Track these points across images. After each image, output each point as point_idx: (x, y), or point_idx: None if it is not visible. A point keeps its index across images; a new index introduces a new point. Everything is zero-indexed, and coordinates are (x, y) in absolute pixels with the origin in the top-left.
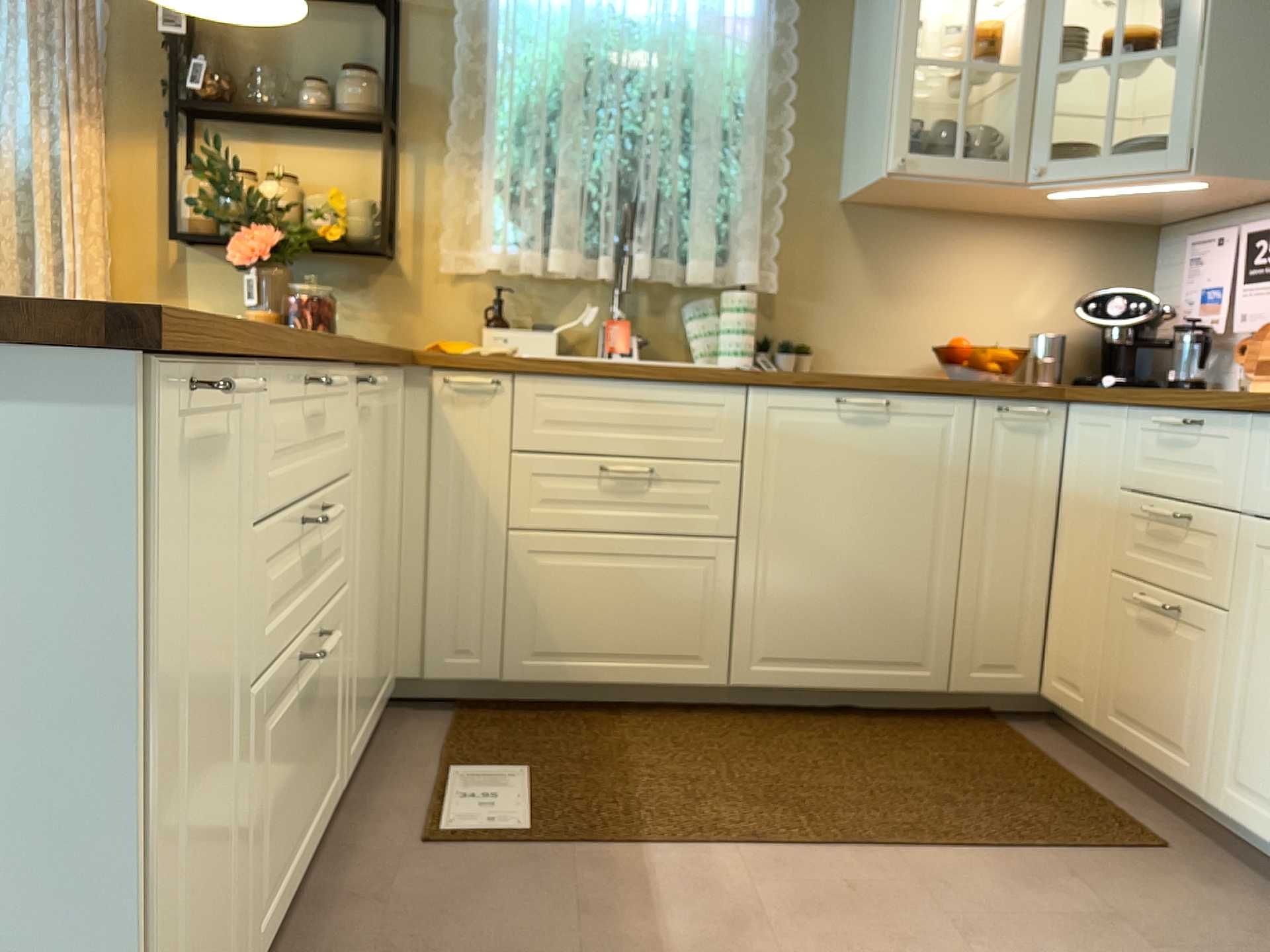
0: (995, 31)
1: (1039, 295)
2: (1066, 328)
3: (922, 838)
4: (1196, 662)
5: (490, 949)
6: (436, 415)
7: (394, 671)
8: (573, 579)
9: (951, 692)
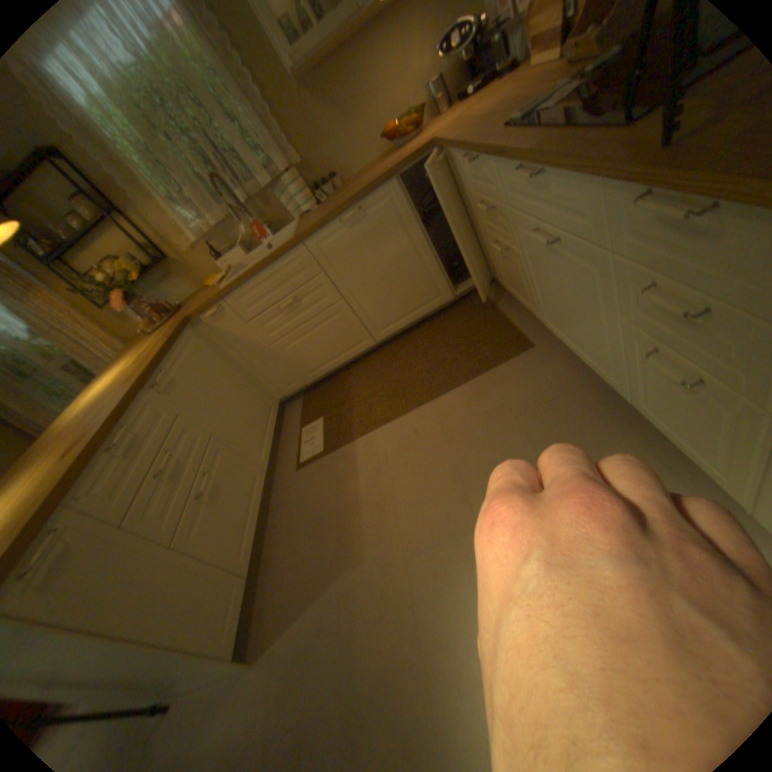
0: None
1: (420, 53)
2: (443, 61)
3: (443, 387)
4: (520, 268)
5: (317, 506)
6: (216, 328)
7: (277, 399)
8: (303, 345)
9: (455, 296)
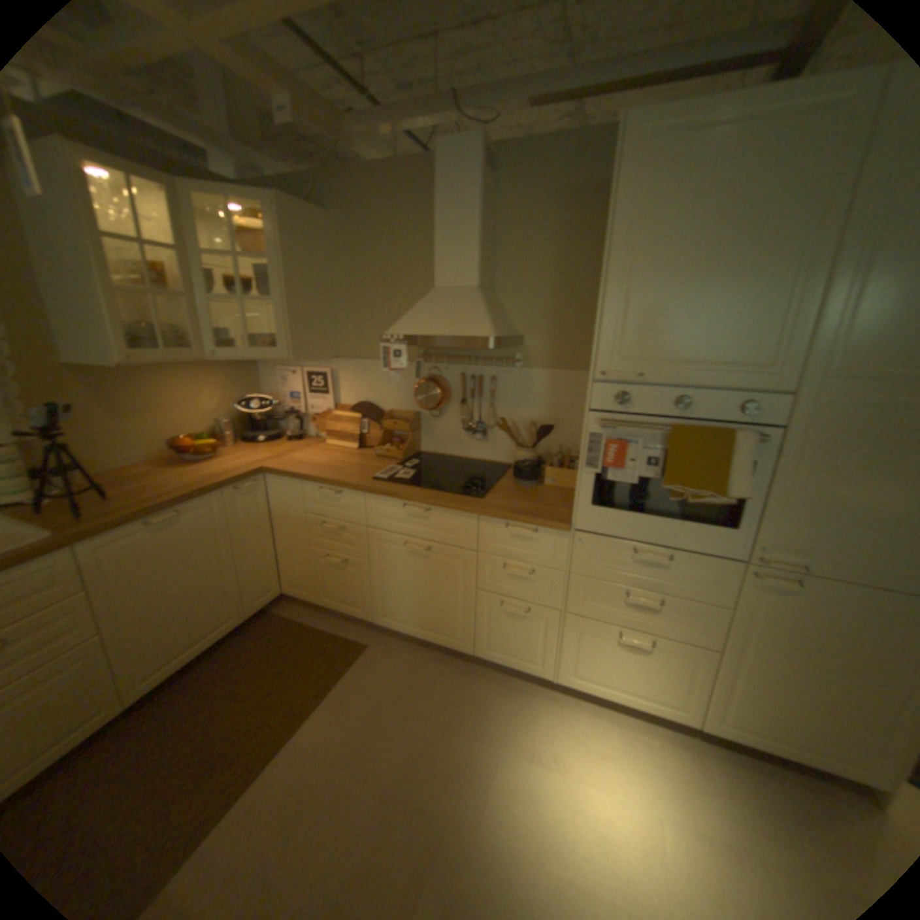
0: (146, 258)
1: (207, 399)
2: (225, 412)
3: (291, 724)
4: (355, 578)
5: None
6: None
7: None
8: None
9: (244, 621)
